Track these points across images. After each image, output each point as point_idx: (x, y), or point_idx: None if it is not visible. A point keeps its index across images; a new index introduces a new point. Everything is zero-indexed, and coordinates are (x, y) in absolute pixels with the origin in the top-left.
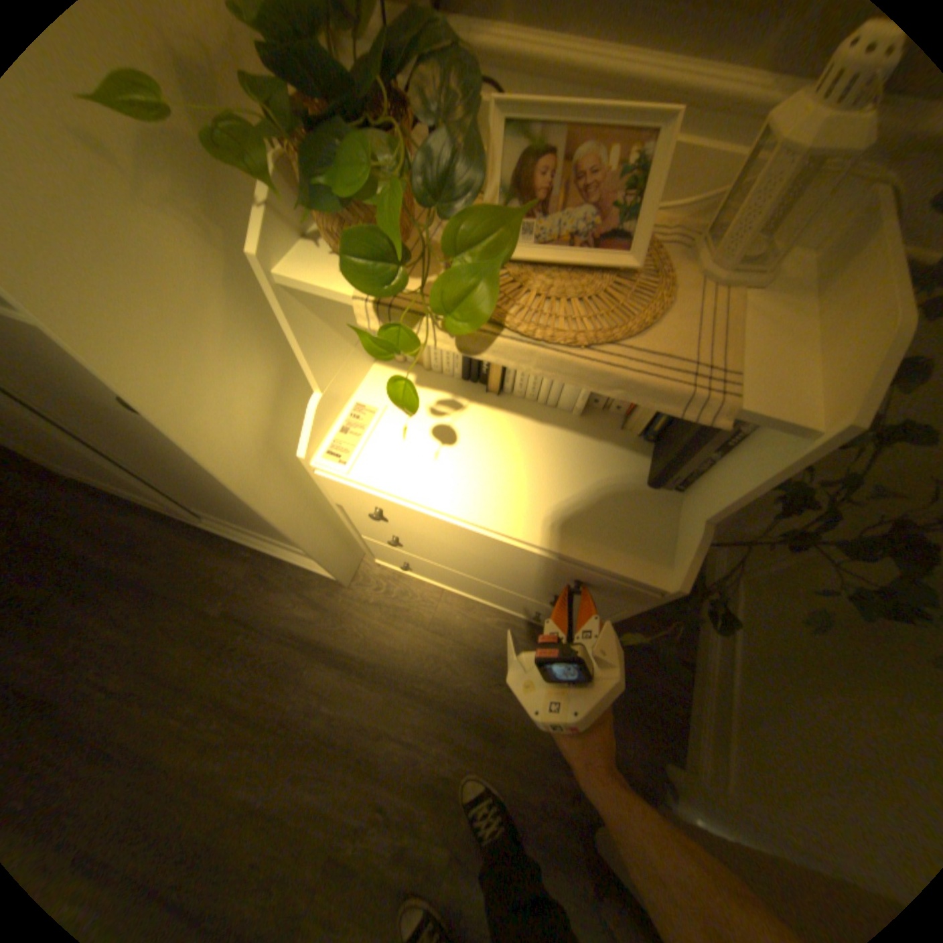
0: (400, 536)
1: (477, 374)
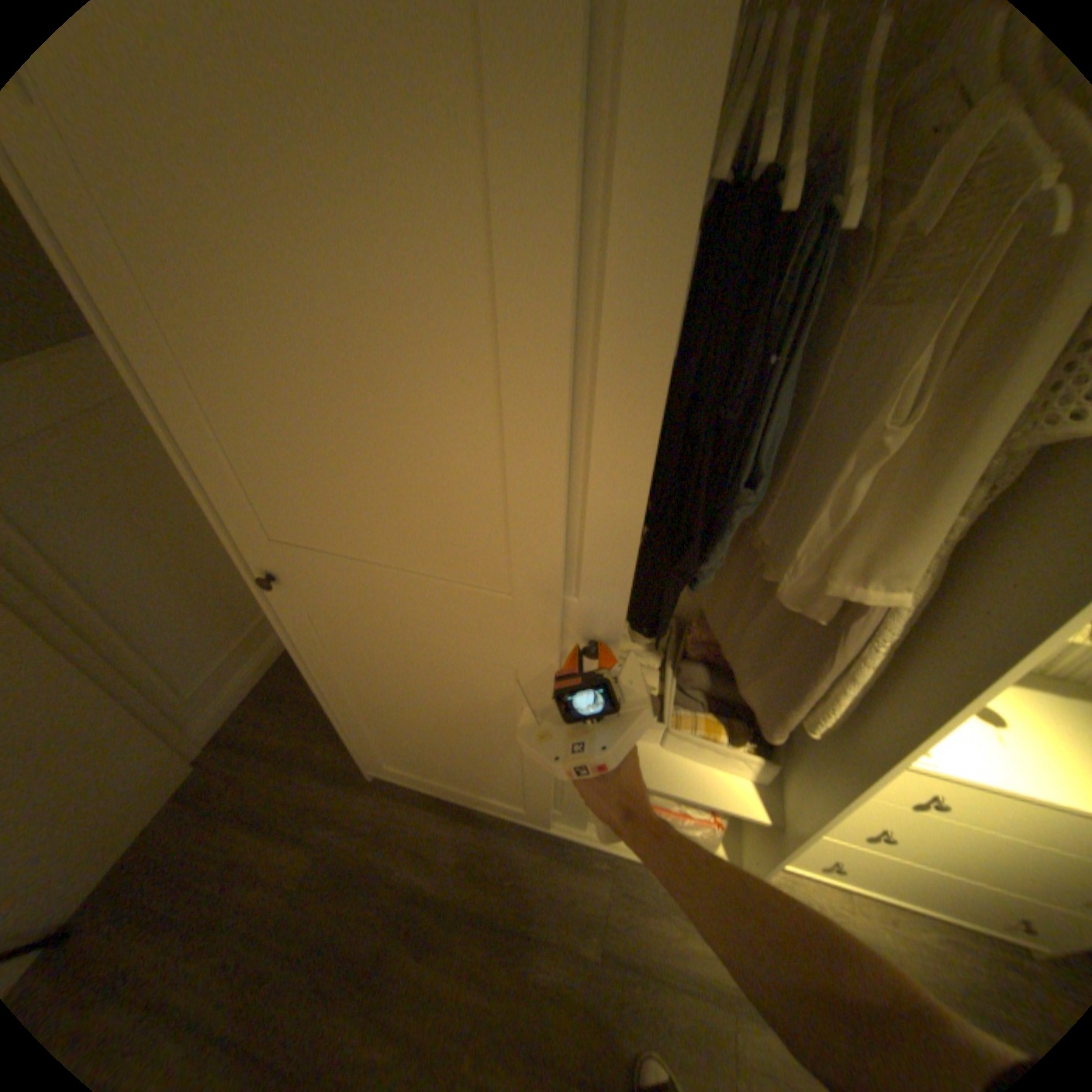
0: (902, 833)
1: None
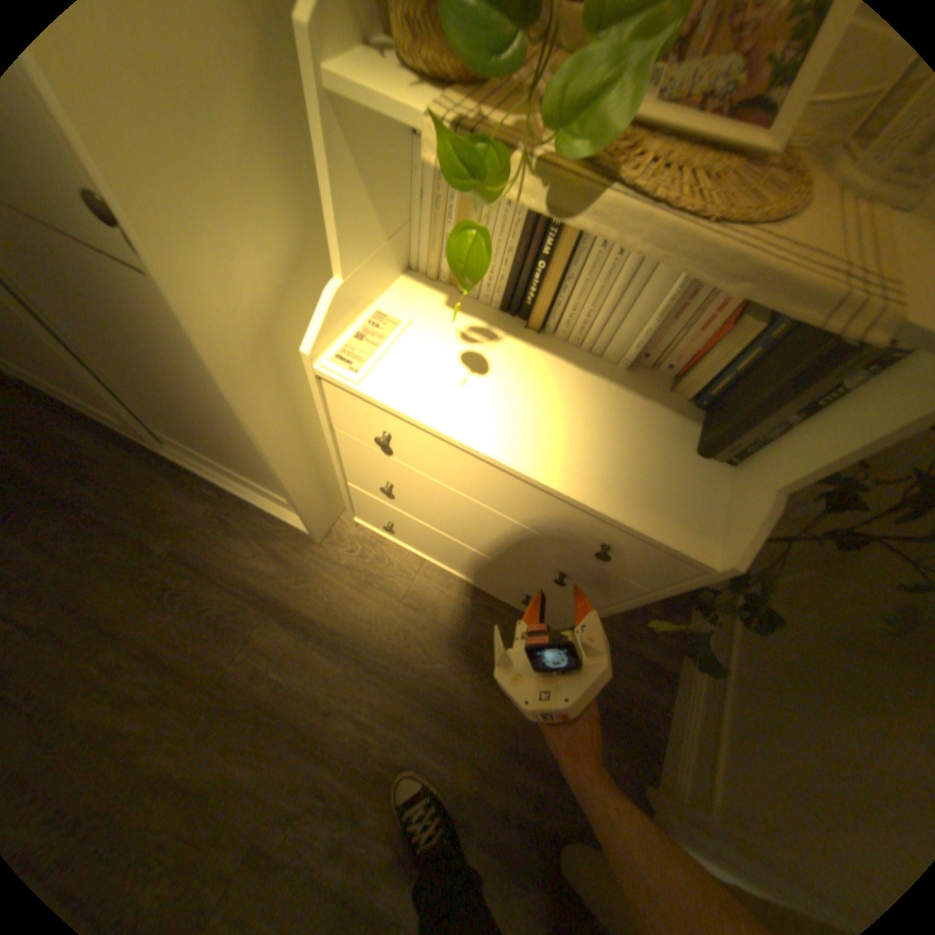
0: (397, 483)
1: (519, 304)
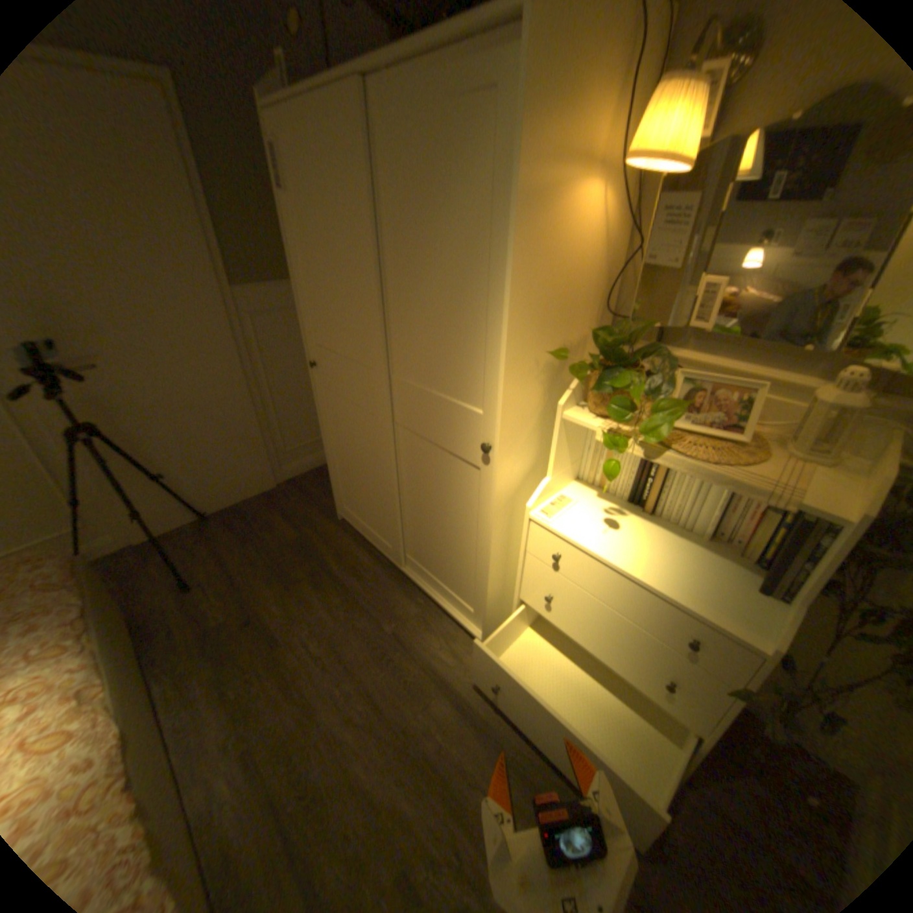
0: (556, 595)
1: (639, 499)
